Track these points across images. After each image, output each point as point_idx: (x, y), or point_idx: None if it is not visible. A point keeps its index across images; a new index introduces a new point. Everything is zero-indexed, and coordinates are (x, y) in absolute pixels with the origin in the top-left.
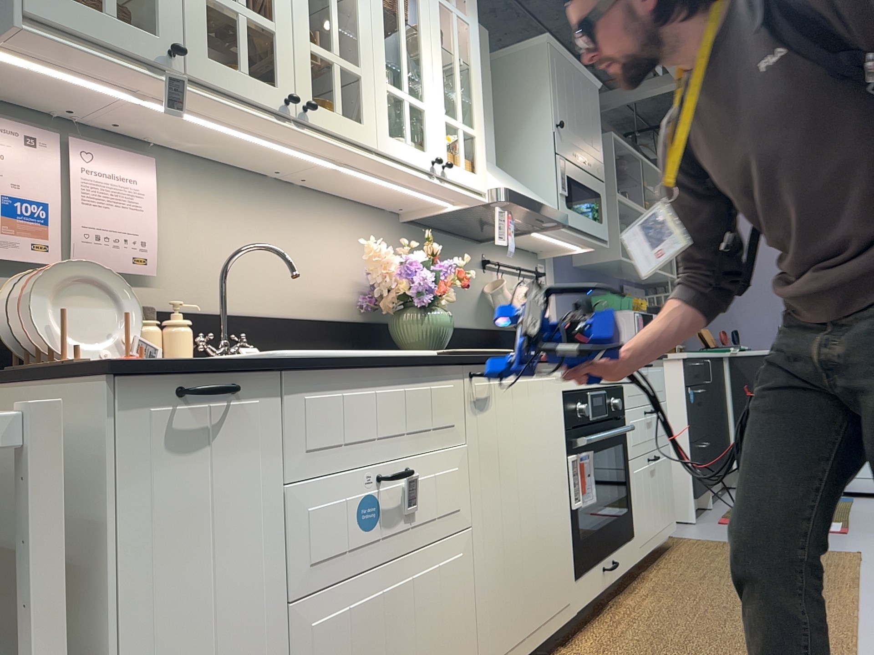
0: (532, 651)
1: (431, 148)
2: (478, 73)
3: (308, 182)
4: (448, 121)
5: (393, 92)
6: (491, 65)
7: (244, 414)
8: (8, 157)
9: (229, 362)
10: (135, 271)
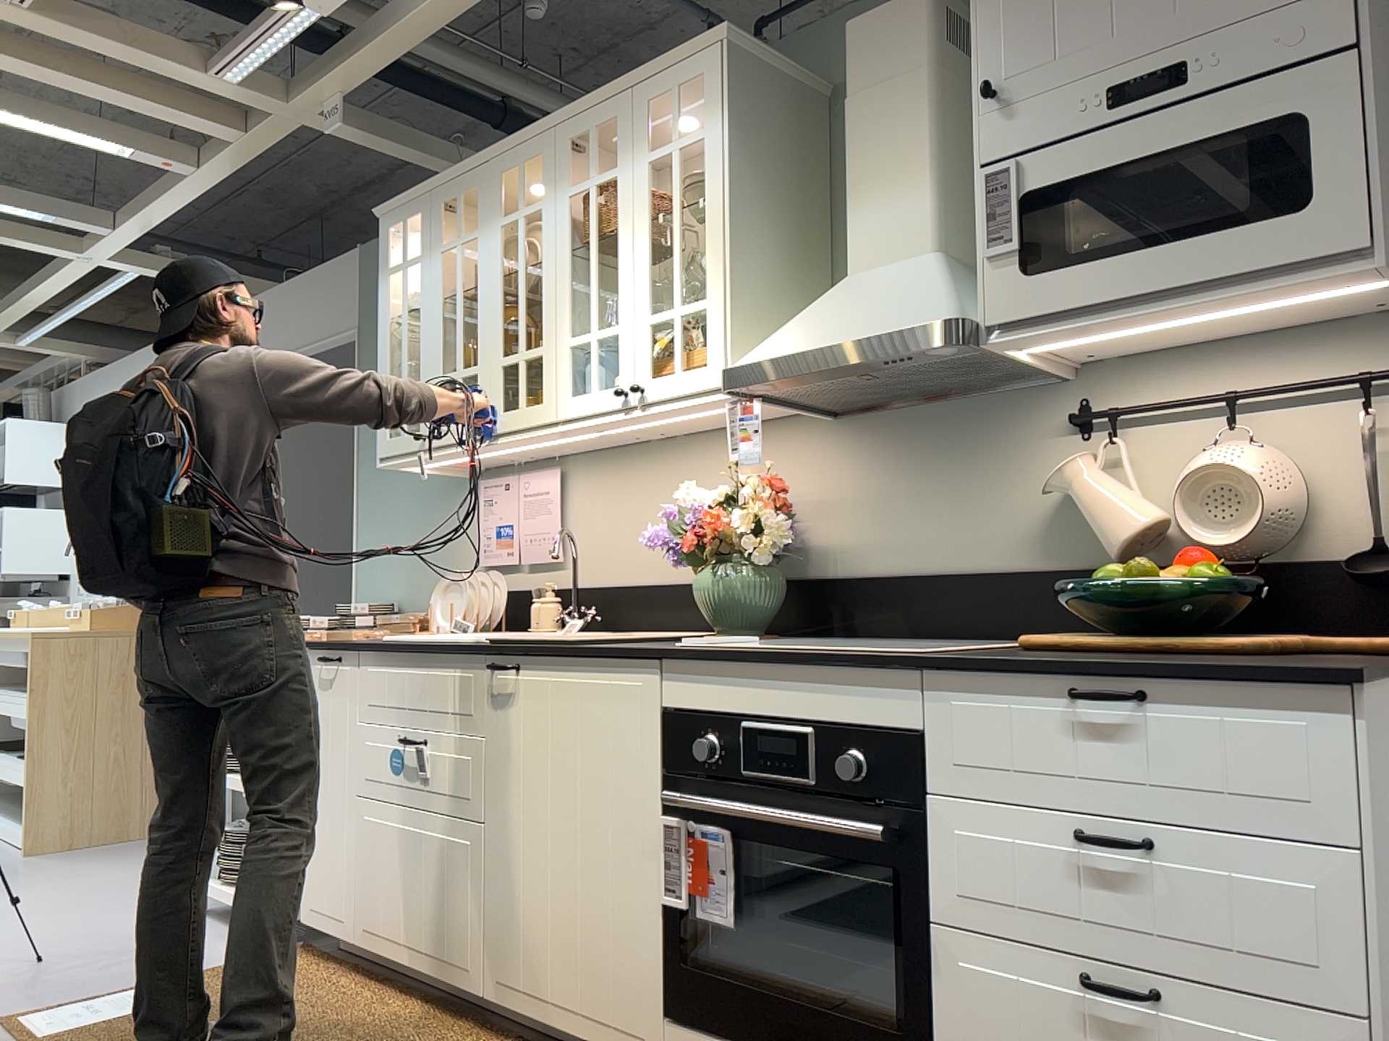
0: (560, 1030)
1: (623, 375)
2: (715, 202)
3: (671, 431)
4: (652, 321)
5: (575, 342)
6: (932, 49)
7: (344, 674)
8: (497, 500)
9: (336, 644)
10: (551, 559)
